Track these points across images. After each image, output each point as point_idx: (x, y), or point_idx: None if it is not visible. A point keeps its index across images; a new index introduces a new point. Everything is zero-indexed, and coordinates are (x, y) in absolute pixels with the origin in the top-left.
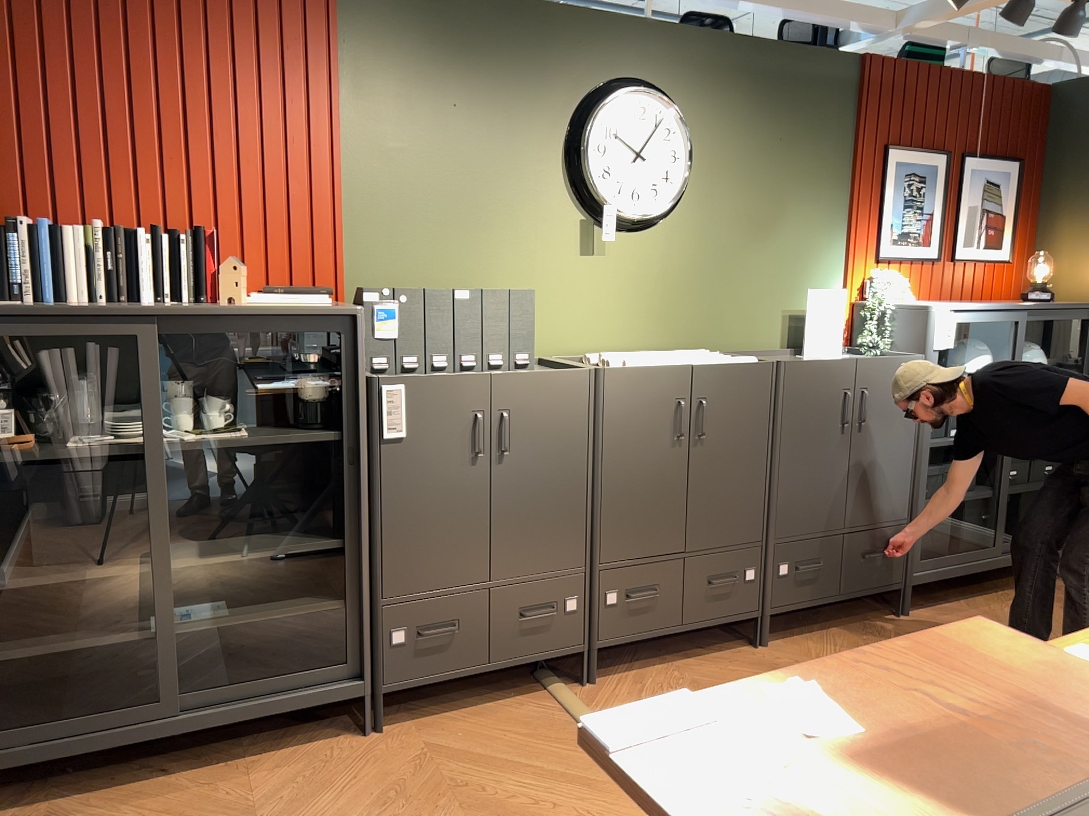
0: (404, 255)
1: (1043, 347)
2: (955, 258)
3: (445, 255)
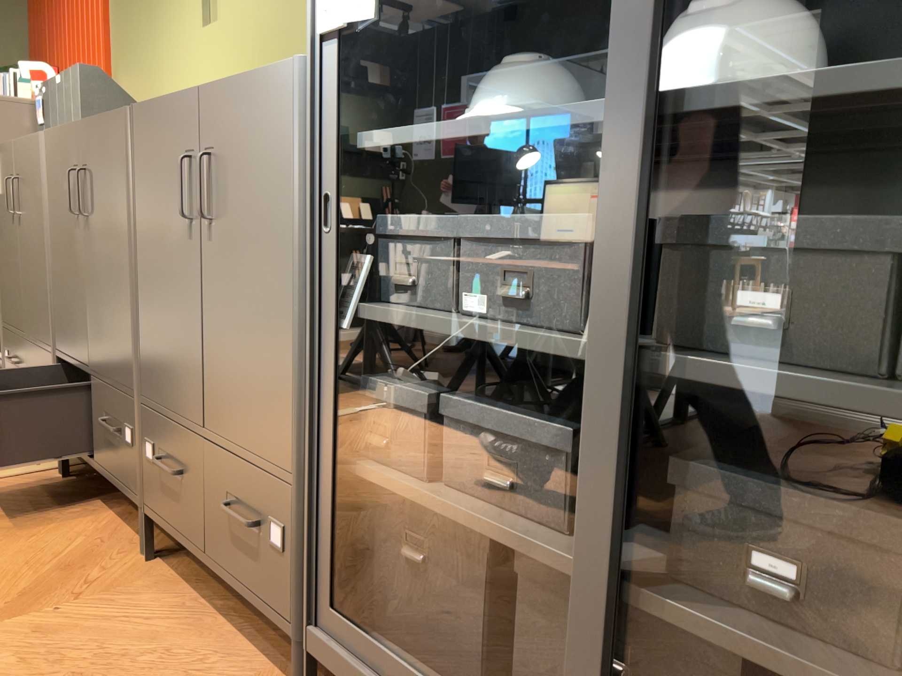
0: (129, 65)
1: None
2: None
3: (143, 59)
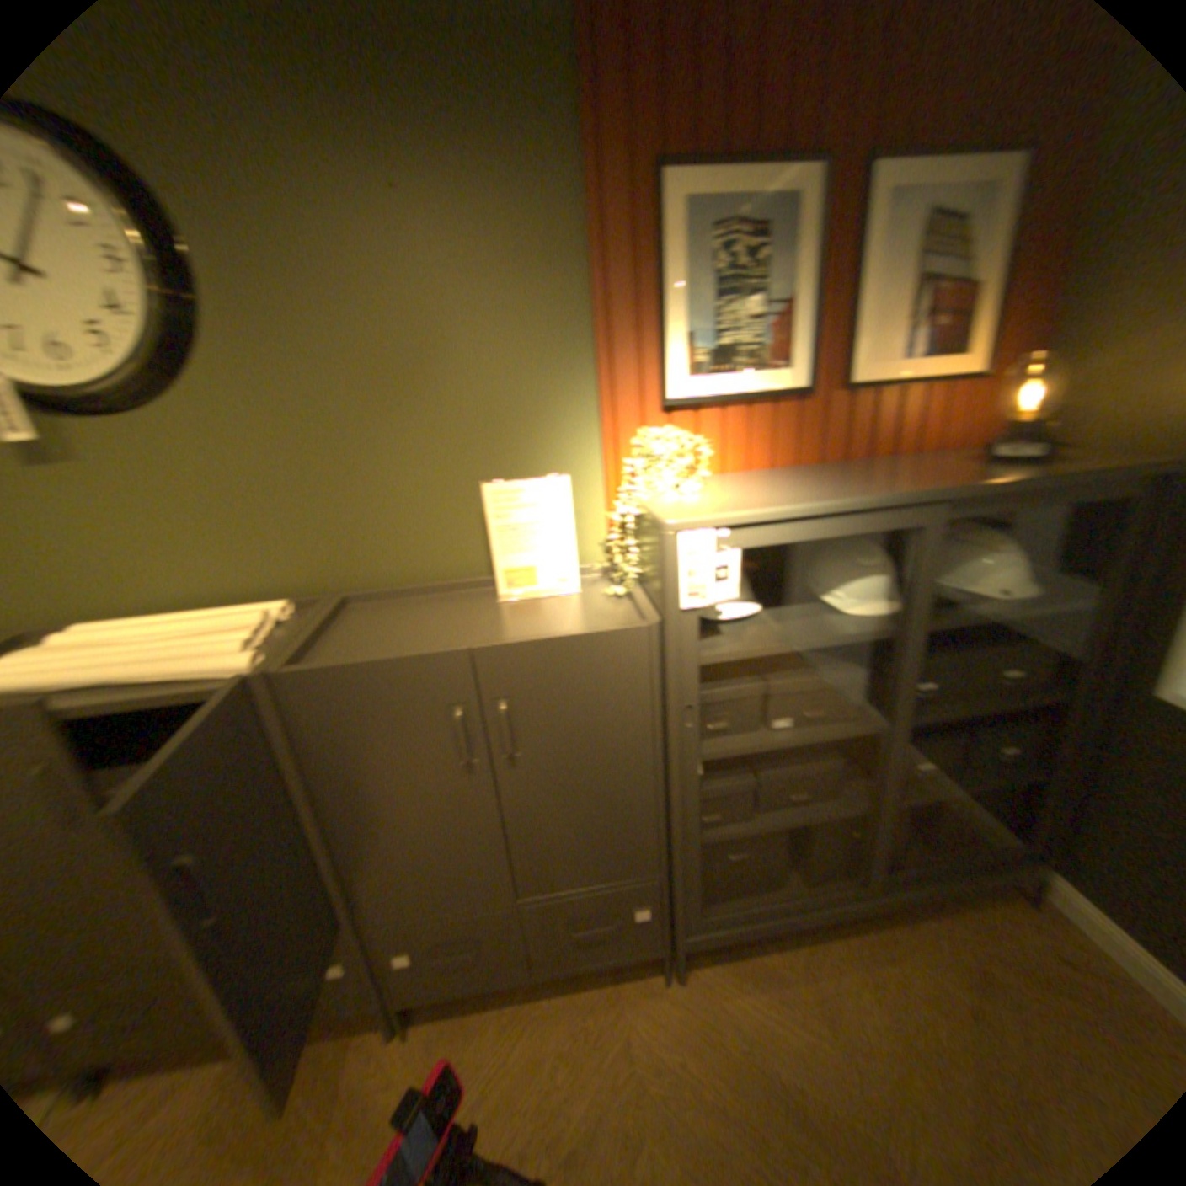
0: None
1: (1041, 529)
2: (850, 379)
3: None
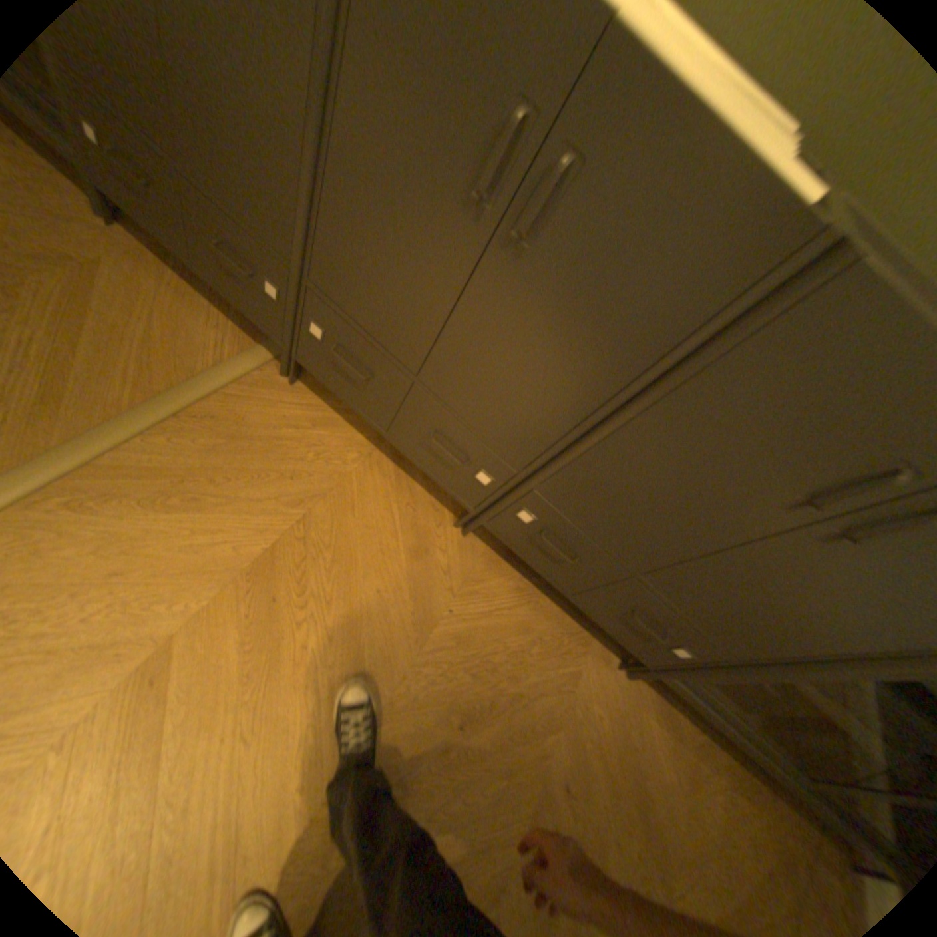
0: None
1: None
2: None
3: None
